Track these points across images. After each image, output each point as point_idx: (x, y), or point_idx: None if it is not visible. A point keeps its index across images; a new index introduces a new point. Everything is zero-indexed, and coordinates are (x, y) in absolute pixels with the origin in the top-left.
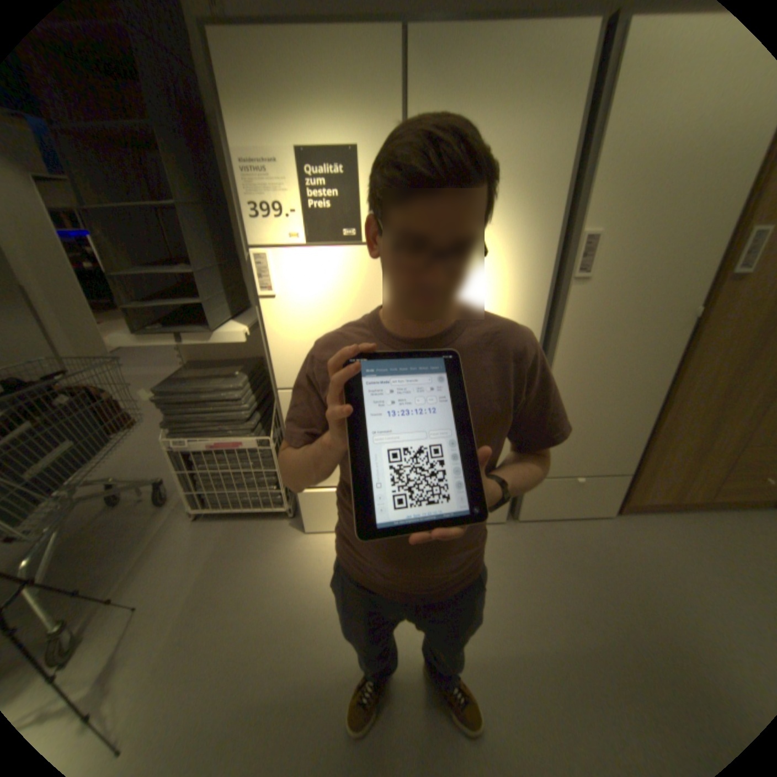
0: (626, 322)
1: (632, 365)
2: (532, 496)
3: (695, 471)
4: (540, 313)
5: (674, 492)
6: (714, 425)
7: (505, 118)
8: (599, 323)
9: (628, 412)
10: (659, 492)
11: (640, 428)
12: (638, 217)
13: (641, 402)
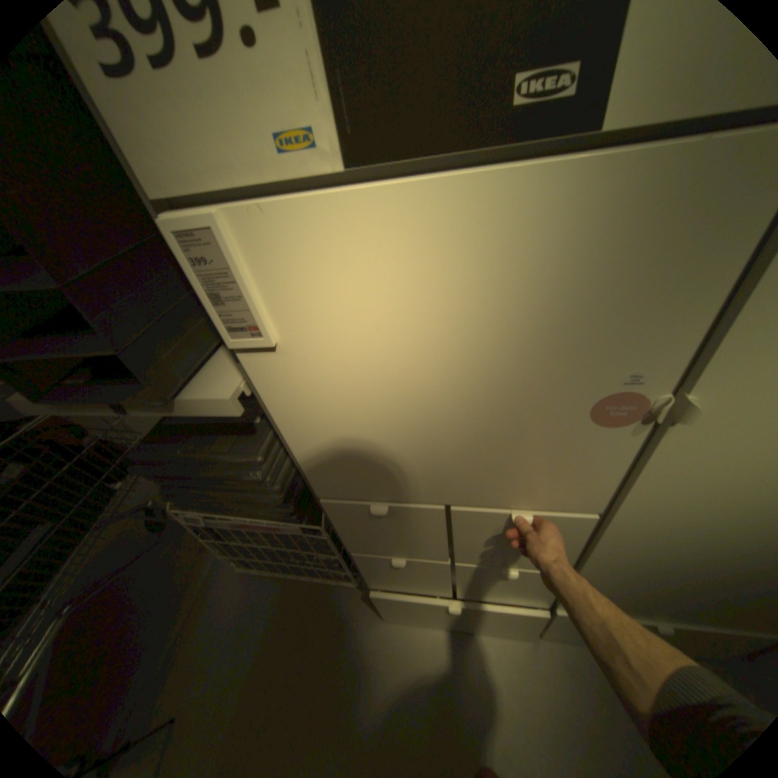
0: None
1: None
2: None
3: None
4: None
5: None
6: None
7: None
8: None
9: None
10: None
11: None
12: None
13: None
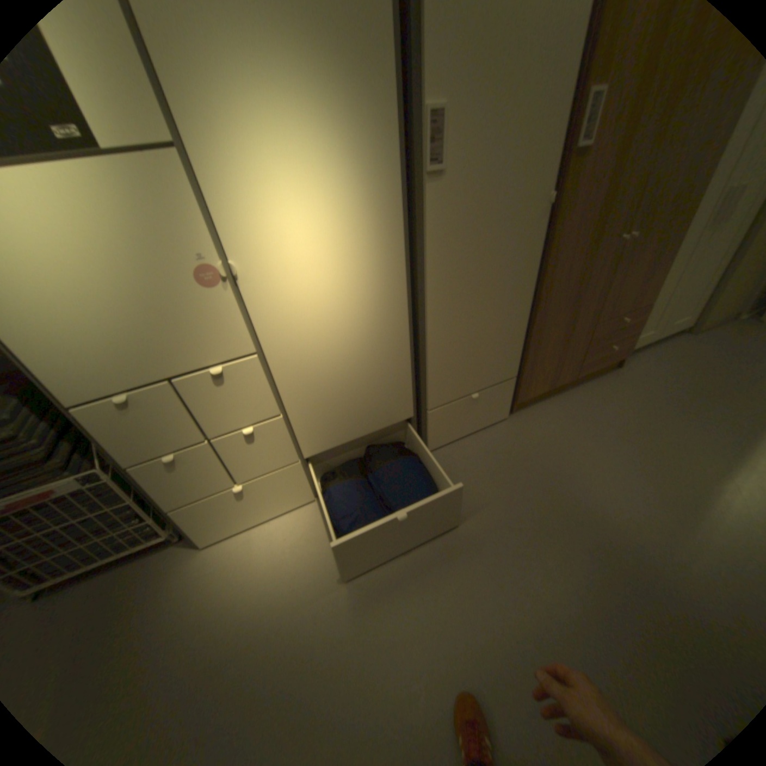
0: (488, 221)
1: (500, 268)
2: (434, 426)
3: (563, 357)
4: (397, 226)
5: (549, 380)
6: (573, 311)
7: None
8: (462, 227)
9: (504, 318)
10: (538, 384)
11: (516, 331)
12: (481, 80)
13: (514, 306)
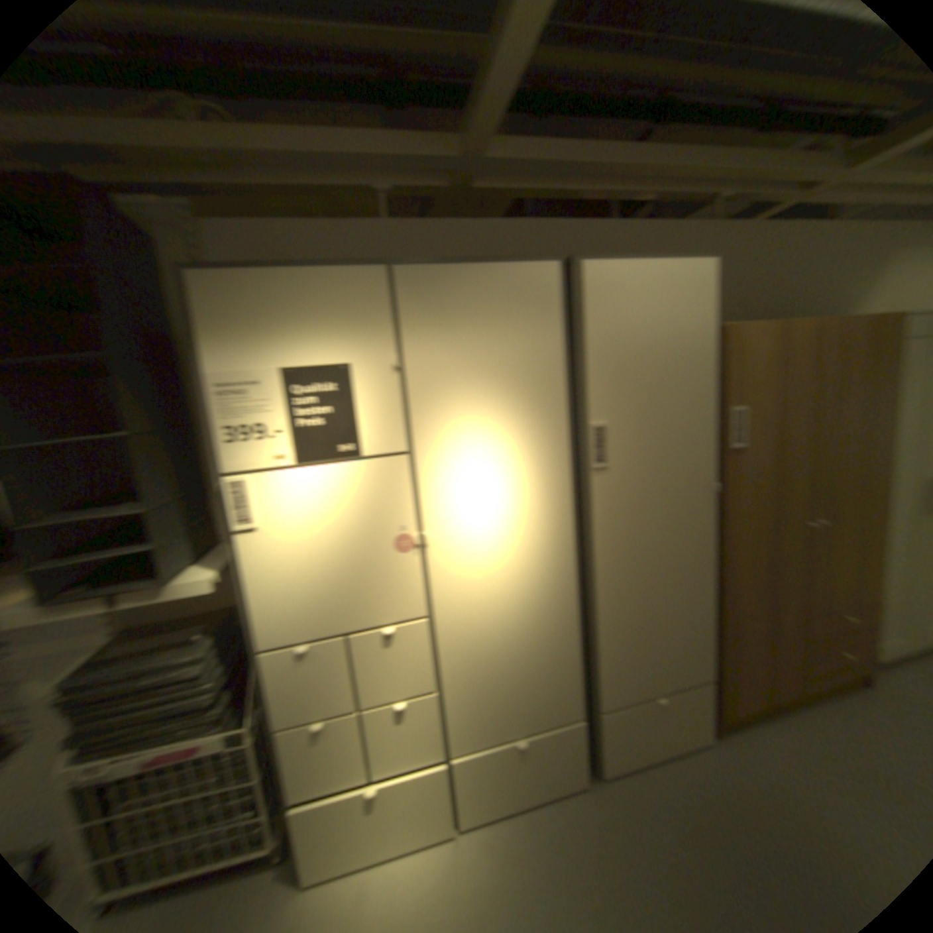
0: (652, 507)
1: (671, 550)
2: (609, 739)
3: (773, 661)
4: (564, 509)
5: (762, 693)
6: (770, 603)
7: (490, 334)
8: (626, 511)
9: (684, 604)
10: (748, 697)
11: (701, 621)
12: (632, 408)
13: (693, 590)
